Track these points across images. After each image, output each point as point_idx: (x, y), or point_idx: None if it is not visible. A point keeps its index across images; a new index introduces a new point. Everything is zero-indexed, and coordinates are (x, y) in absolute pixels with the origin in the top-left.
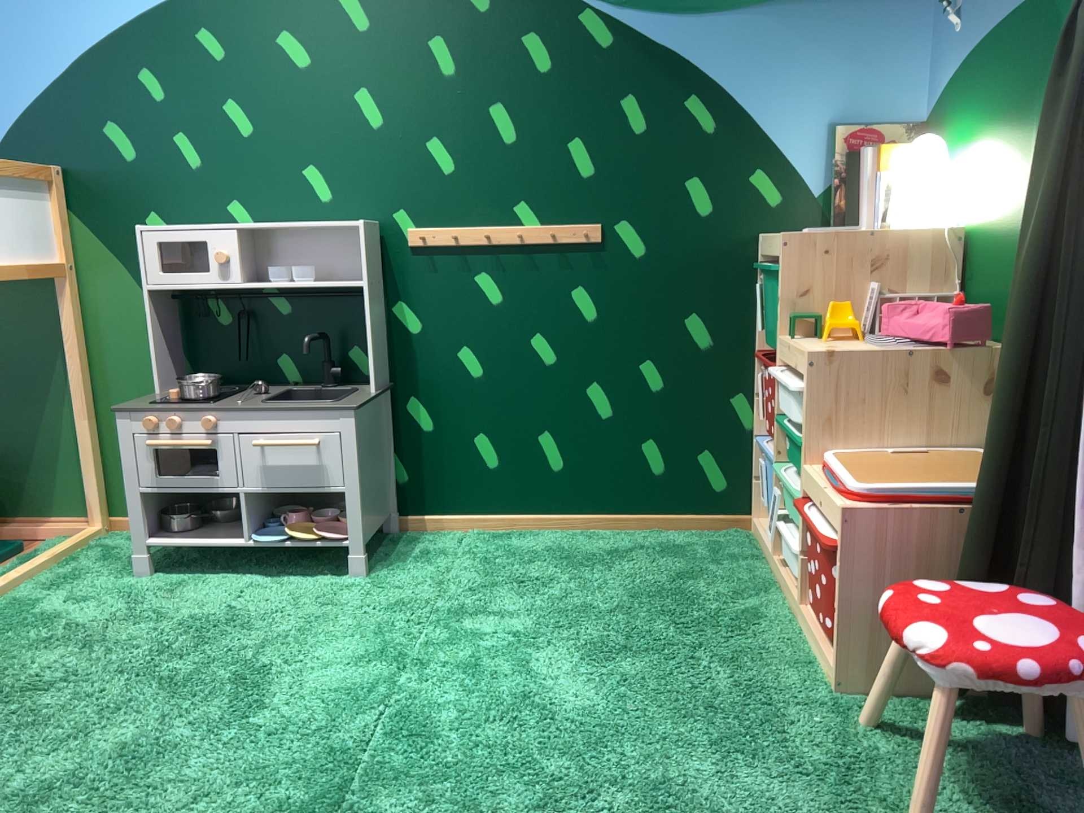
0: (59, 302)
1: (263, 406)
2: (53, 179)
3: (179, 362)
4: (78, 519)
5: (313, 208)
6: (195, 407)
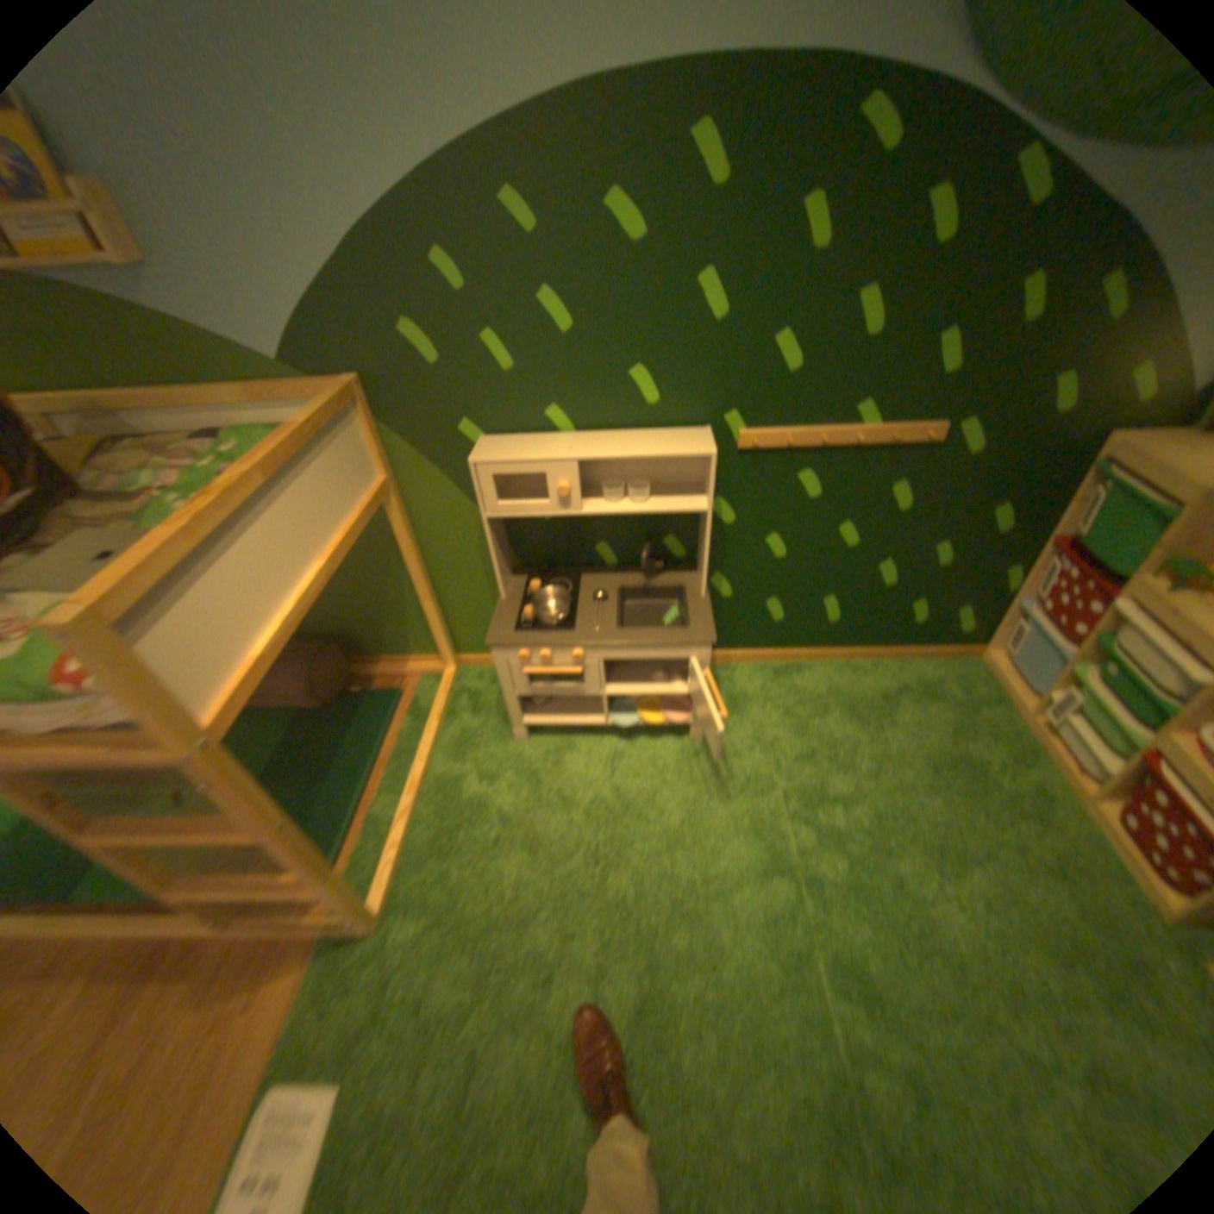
0: (386, 514)
1: (625, 641)
2: (354, 396)
3: (508, 559)
4: (431, 662)
5: (638, 414)
6: (564, 645)
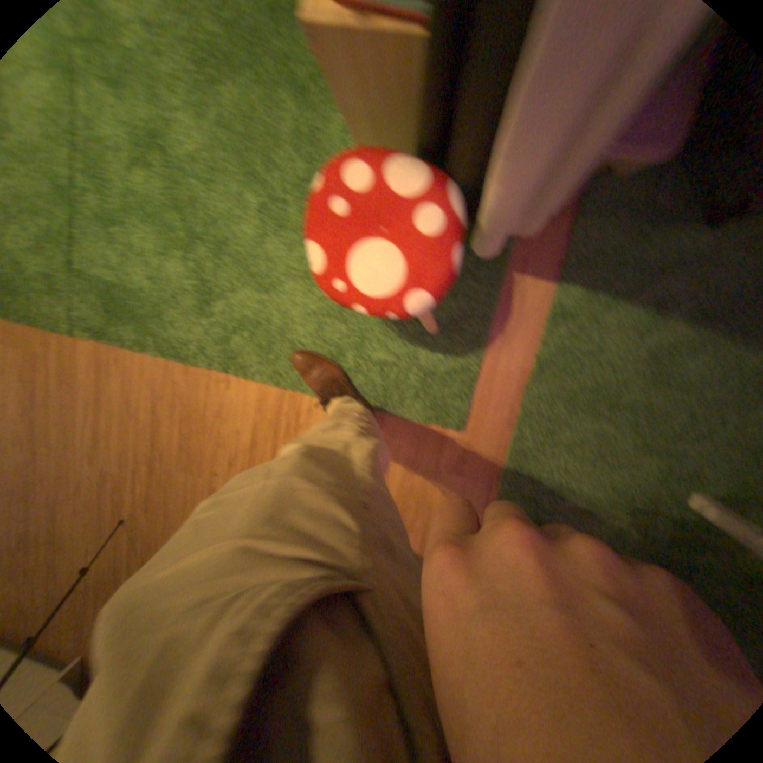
0: None
1: None
2: None
3: None
4: None
5: None
6: None
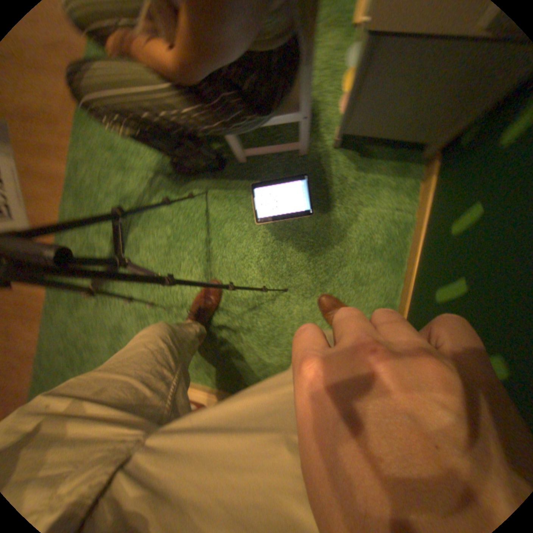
0: None
1: None
2: None
3: None
4: None
5: None
6: None
